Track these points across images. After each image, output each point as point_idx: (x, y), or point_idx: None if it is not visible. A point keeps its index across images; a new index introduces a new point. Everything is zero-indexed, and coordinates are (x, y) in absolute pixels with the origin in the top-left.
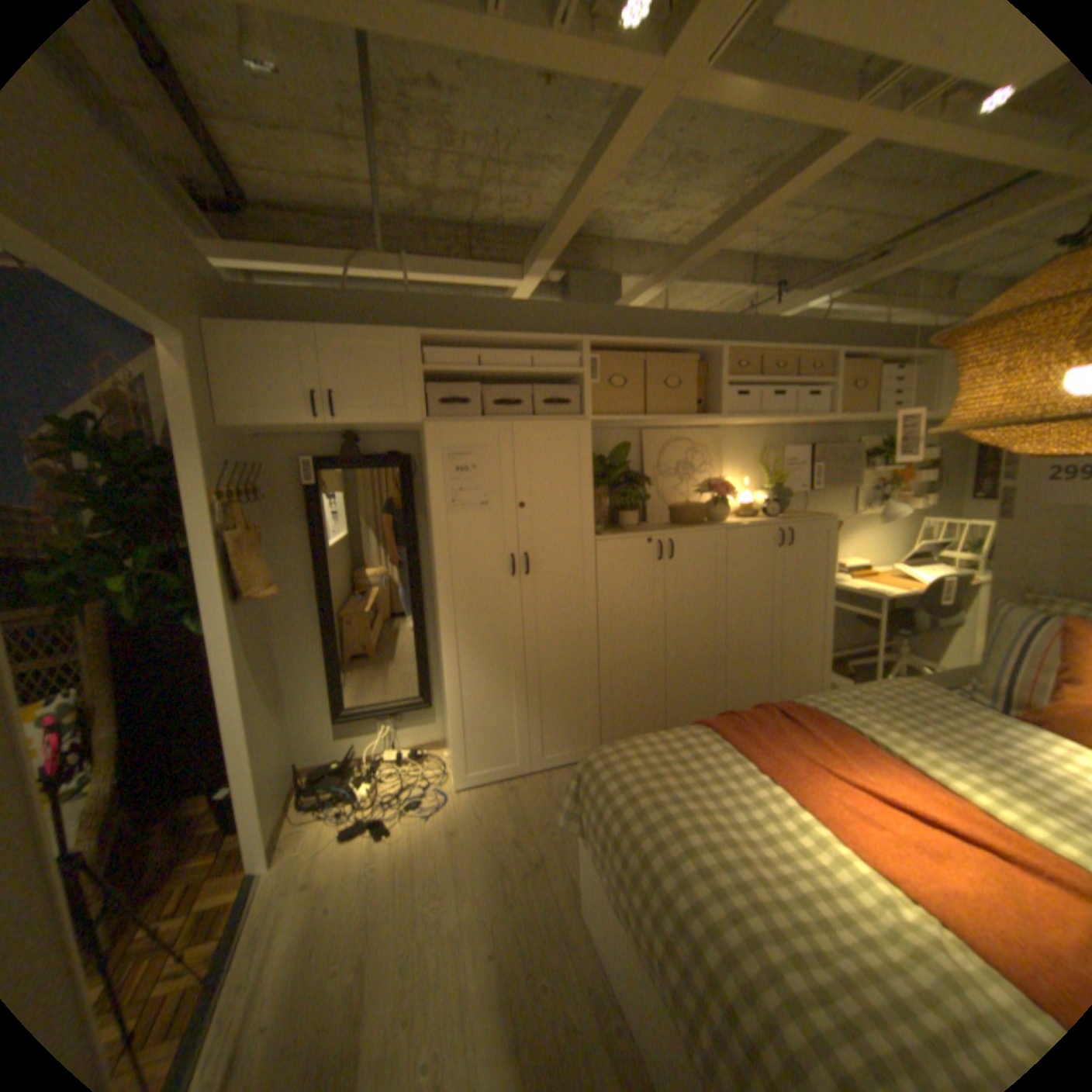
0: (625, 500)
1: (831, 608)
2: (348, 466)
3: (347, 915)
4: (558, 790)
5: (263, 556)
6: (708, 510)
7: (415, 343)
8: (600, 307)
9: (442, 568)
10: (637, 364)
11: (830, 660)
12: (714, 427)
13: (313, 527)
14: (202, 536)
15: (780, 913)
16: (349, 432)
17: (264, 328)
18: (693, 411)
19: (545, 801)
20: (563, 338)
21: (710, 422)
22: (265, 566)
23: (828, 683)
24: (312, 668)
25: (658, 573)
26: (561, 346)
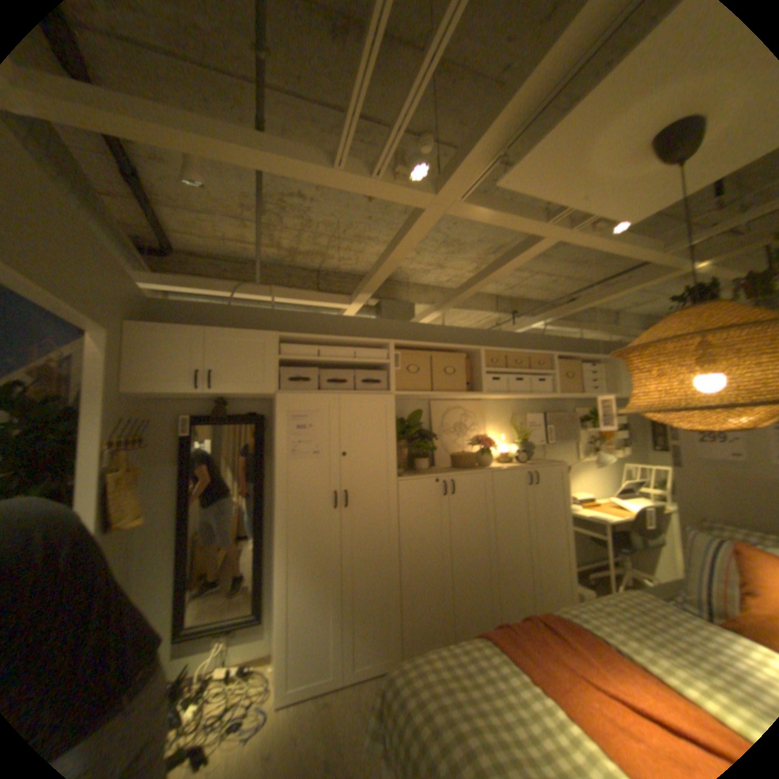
0: (419, 450)
1: (571, 531)
2: (217, 422)
3: None
4: (366, 704)
5: (137, 492)
6: (477, 457)
7: (275, 340)
8: (401, 322)
9: (280, 502)
10: (425, 358)
11: (576, 575)
12: (478, 400)
13: (182, 468)
14: (89, 477)
15: None
16: (221, 398)
17: (169, 327)
18: (463, 389)
19: (354, 717)
20: (376, 341)
21: (475, 396)
22: (137, 500)
23: (576, 594)
24: (162, 589)
25: (444, 505)
26: (374, 345)
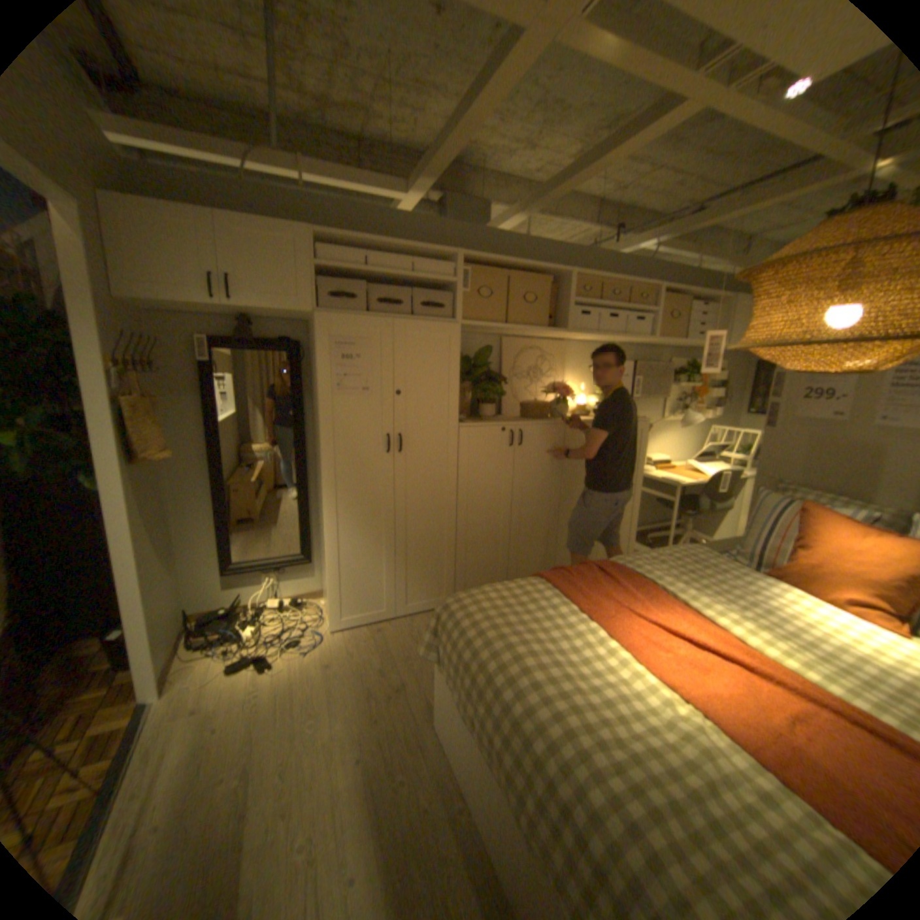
0: (485, 394)
1: (639, 491)
2: (242, 346)
3: (233, 733)
4: (418, 631)
5: (158, 423)
6: (551, 407)
7: (309, 238)
8: (474, 226)
9: (326, 443)
10: (502, 279)
11: (635, 532)
12: (560, 340)
13: (207, 400)
14: (98, 399)
15: (591, 712)
16: (243, 315)
17: (162, 206)
18: (545, 324)
19: (407, 639)
20: (441, 249)
21: (558, 334)
22: (160, 431)
23: (632, 550)
24: (203, 526)
25: (509, 457)
26: (439, 256)
